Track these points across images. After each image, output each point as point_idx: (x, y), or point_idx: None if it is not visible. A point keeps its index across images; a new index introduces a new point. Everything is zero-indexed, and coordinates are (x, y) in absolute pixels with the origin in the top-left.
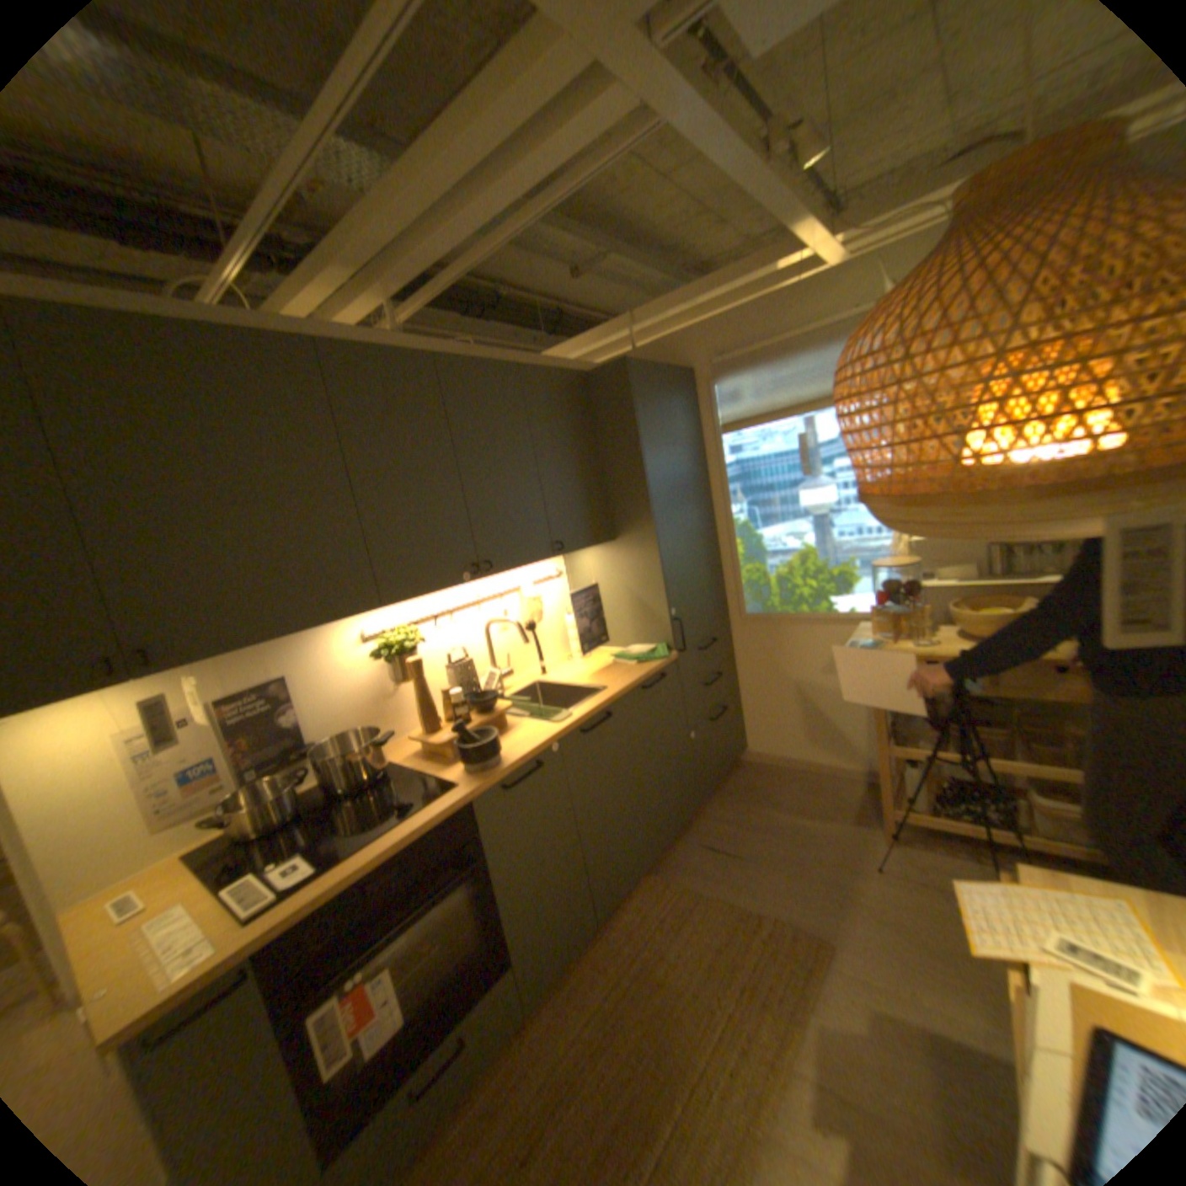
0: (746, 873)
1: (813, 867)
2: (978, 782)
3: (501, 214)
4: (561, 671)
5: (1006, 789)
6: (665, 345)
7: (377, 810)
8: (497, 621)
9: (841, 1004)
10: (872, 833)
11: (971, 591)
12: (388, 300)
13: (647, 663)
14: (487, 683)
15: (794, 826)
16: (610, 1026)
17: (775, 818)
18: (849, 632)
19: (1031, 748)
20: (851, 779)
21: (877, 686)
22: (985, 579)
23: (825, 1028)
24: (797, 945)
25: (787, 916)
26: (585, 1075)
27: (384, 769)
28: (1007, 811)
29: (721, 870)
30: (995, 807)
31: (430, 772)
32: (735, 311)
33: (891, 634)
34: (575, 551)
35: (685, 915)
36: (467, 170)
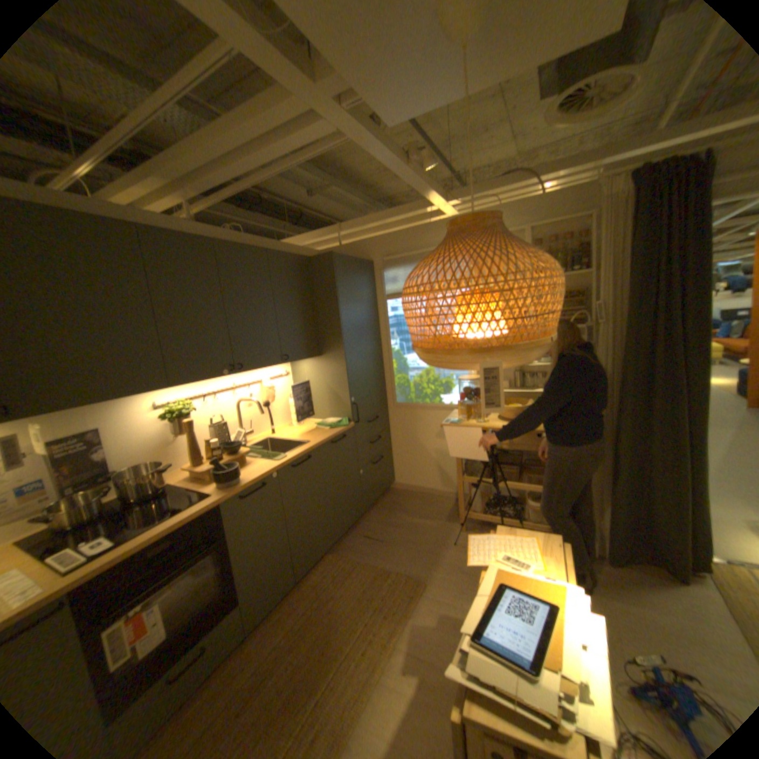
0: (385, 549)
1: (421, 544)
2: (508, 496)
3: (259, 168)
4: (284, 432)
5: (519, 499)
6: (358, 246)
7: (157, 512)
8: (244, 400)
9: (424, 612)
10: (454, 525)
11: (507, 395)
12: (186, 201)
13: (335, 428)
14: (236, 438)
15: (414, 523)
16: (297, 637)
17: (405, 519)
18: (449, 415)
19: (529, 476)
20: (448, 497)
21: (457, 443)
22: (513, 389)
23: (415, 625)
24: (407, 585)
25: (403, 571)
26: (279, 664)
27: (164, 488)
28: (517, 510)
29: (371, 548)
30: (512, 508)
31: (194, 489)
32: (396, 233)
33: (467, 416)
34: (296, 361)
35: (348, 574)
36: (239, 145)
